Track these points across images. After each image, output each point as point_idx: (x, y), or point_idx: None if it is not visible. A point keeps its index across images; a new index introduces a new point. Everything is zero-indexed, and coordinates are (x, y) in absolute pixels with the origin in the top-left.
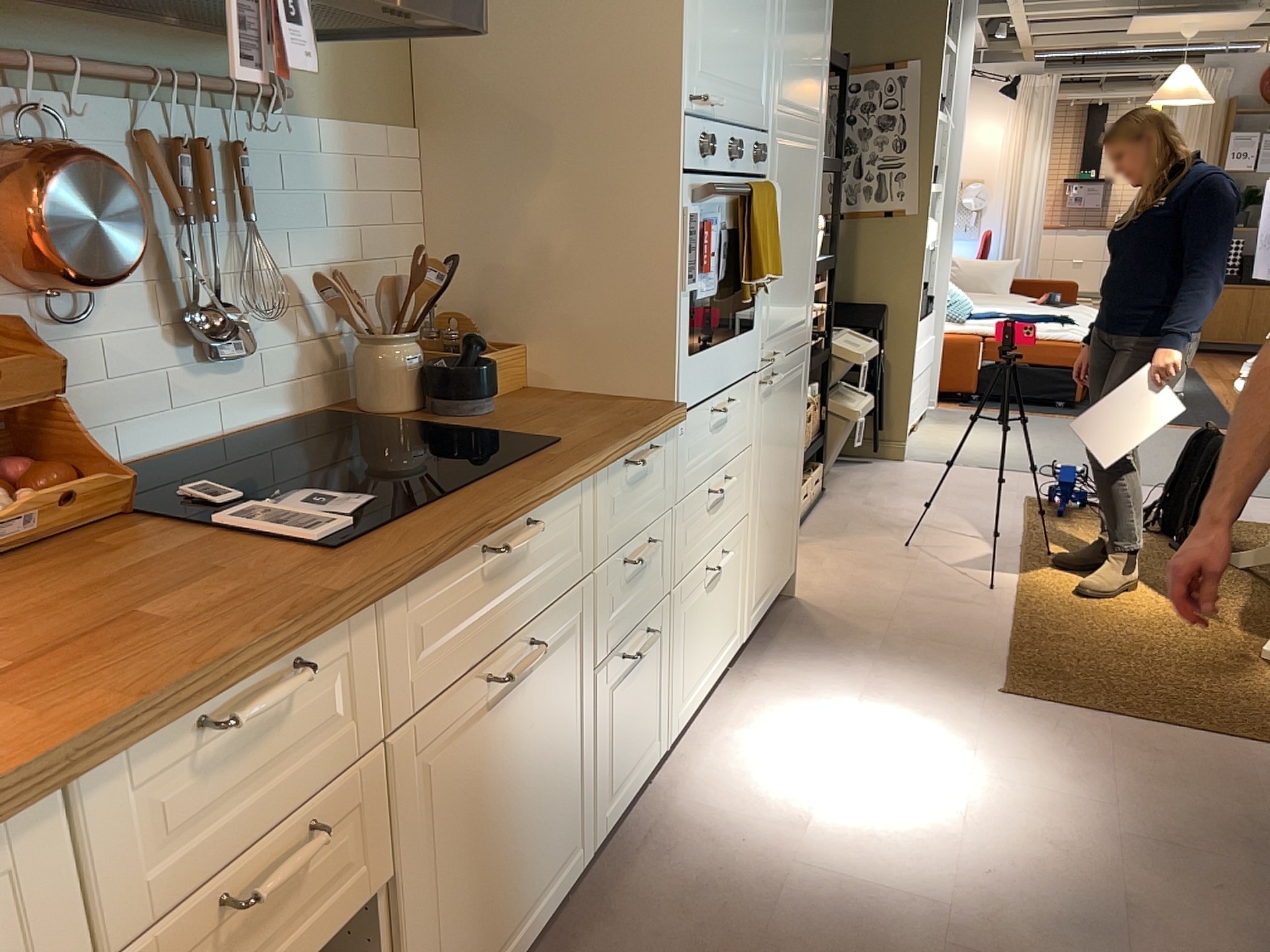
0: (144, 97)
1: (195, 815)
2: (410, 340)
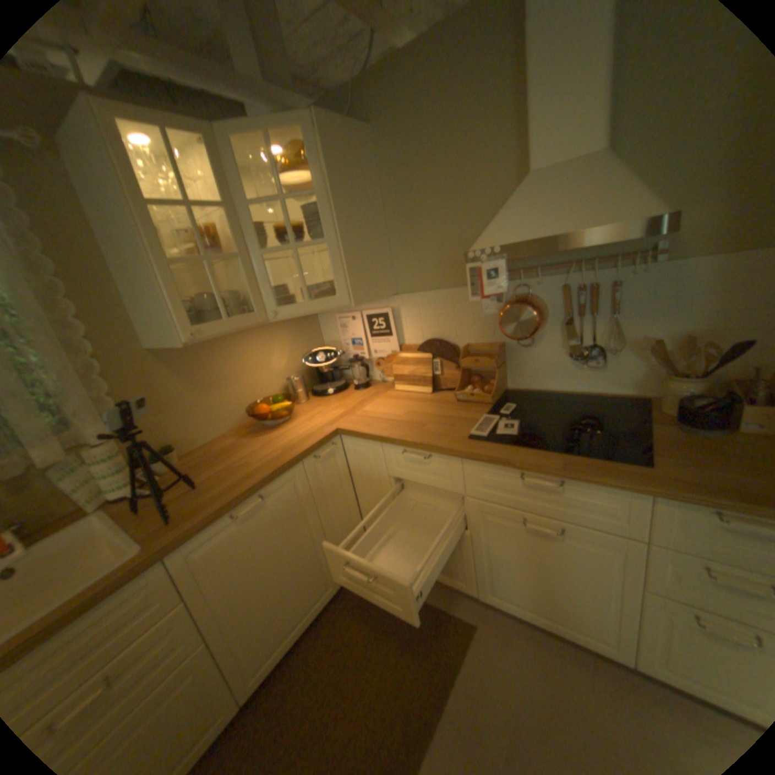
0: (573, 270)
1: (407, 467)
2: (695, 381)
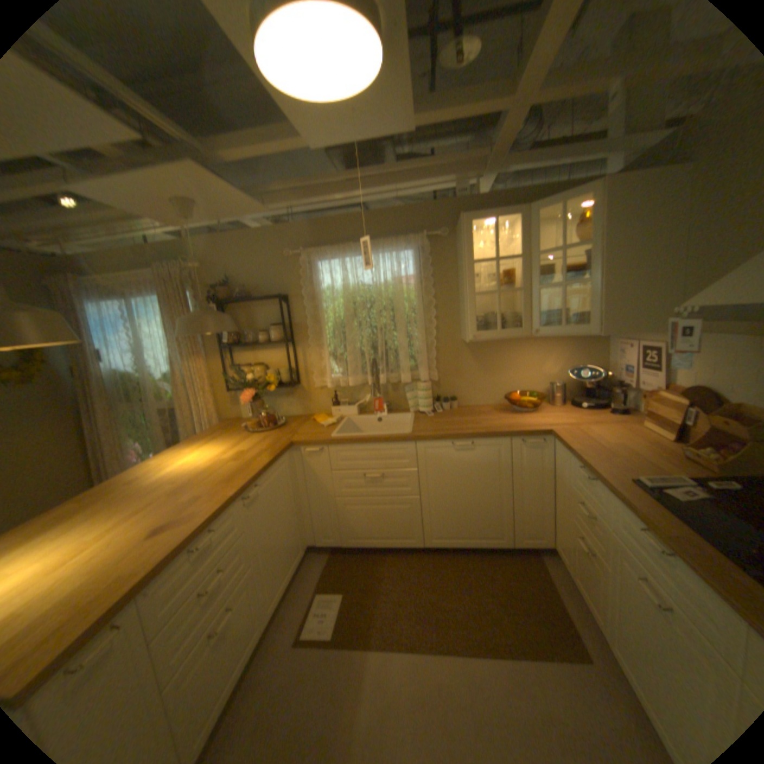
0: None
1: (584, 484)
2: None
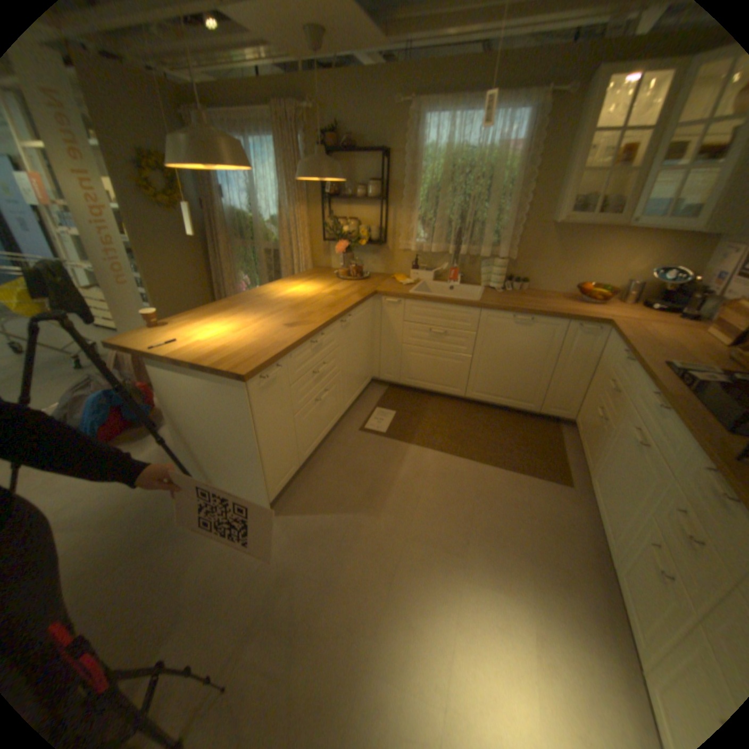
0: None
1: (622, 365)
2: None
